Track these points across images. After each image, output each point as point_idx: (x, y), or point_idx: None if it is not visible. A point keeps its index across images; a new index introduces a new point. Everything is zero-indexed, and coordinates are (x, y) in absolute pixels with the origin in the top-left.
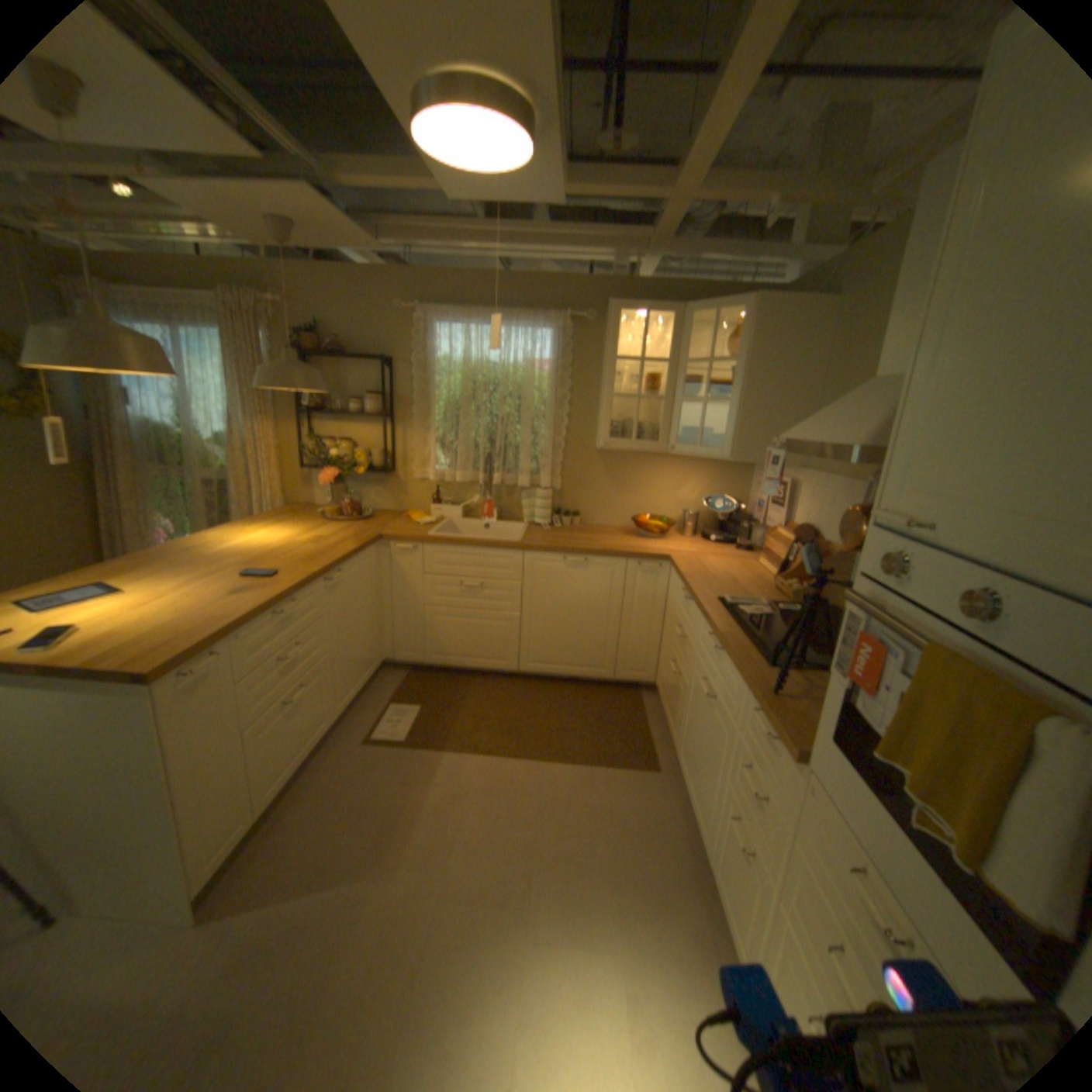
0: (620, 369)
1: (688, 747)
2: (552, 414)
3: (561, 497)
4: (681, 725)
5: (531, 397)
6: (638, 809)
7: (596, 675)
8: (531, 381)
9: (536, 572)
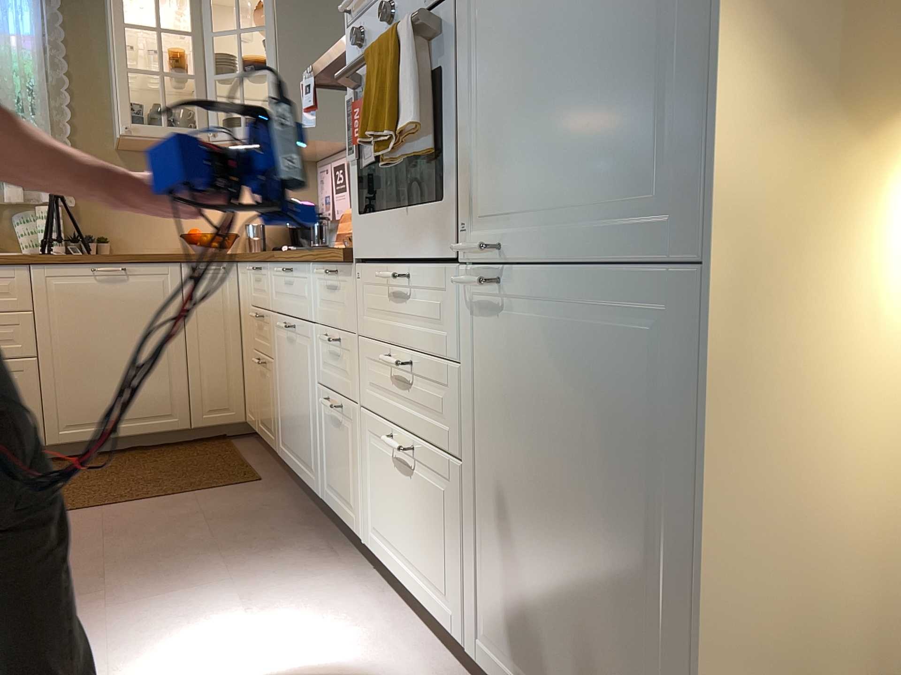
0: (133, 43)
1: (284, 421)
2: (47, 102)
3: (78, 218)
4: (275, 413)
5: (10, 77)
6: (238, 506)
7: (165, 426)
8: (7, 56)
9: (53, 292)
